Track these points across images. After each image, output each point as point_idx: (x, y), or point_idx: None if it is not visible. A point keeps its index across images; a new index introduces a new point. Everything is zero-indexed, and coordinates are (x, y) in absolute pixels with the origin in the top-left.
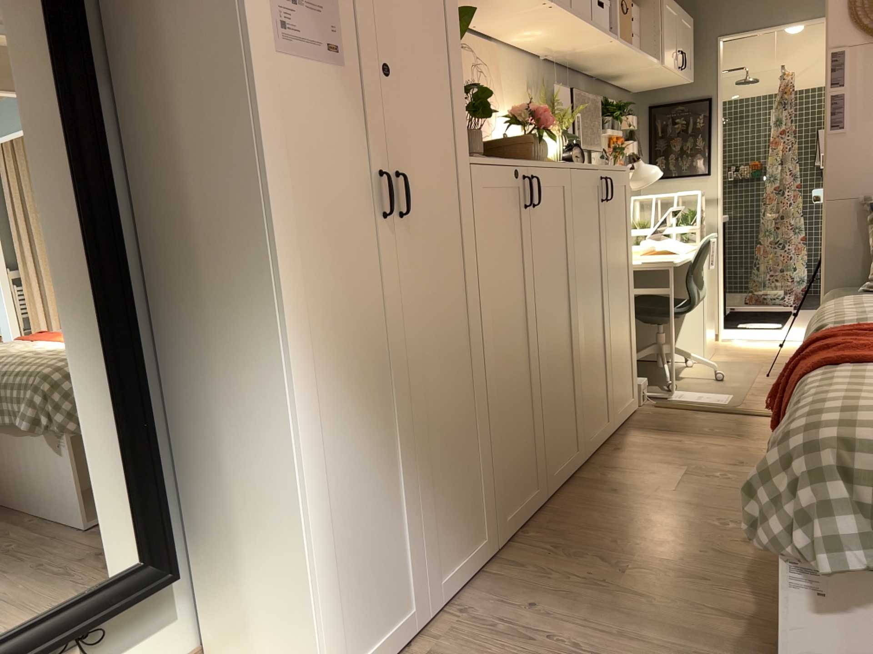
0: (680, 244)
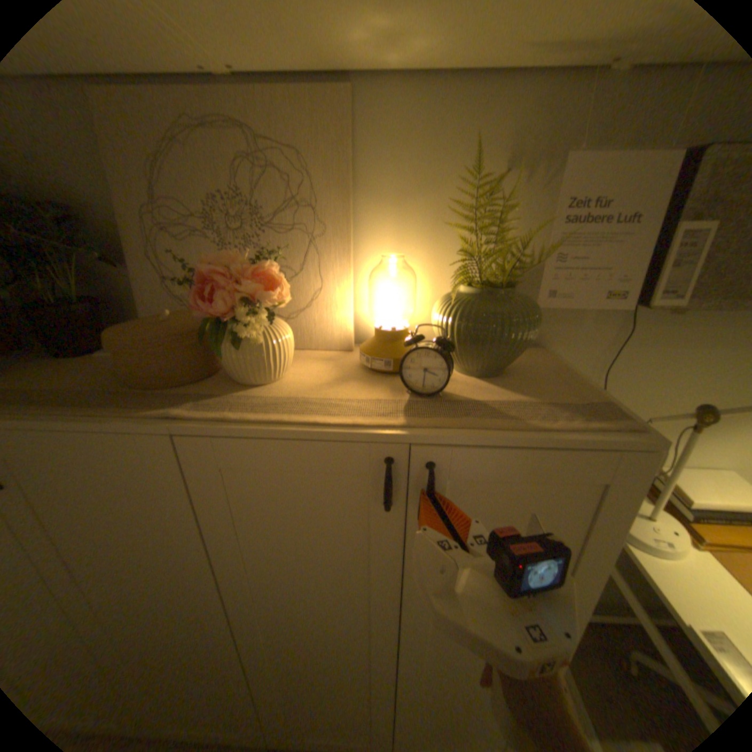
0: None
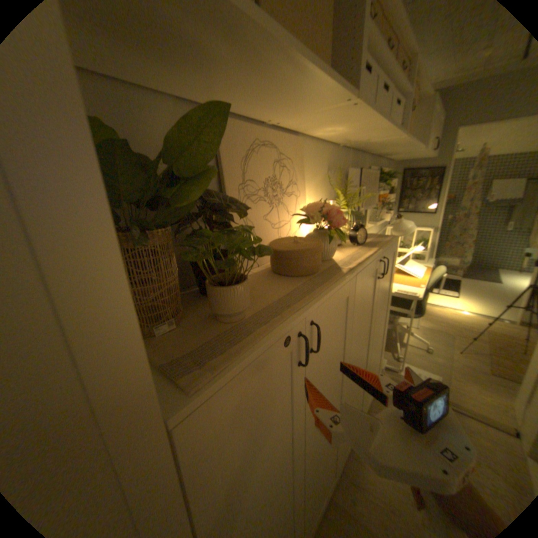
0: (418, 268)
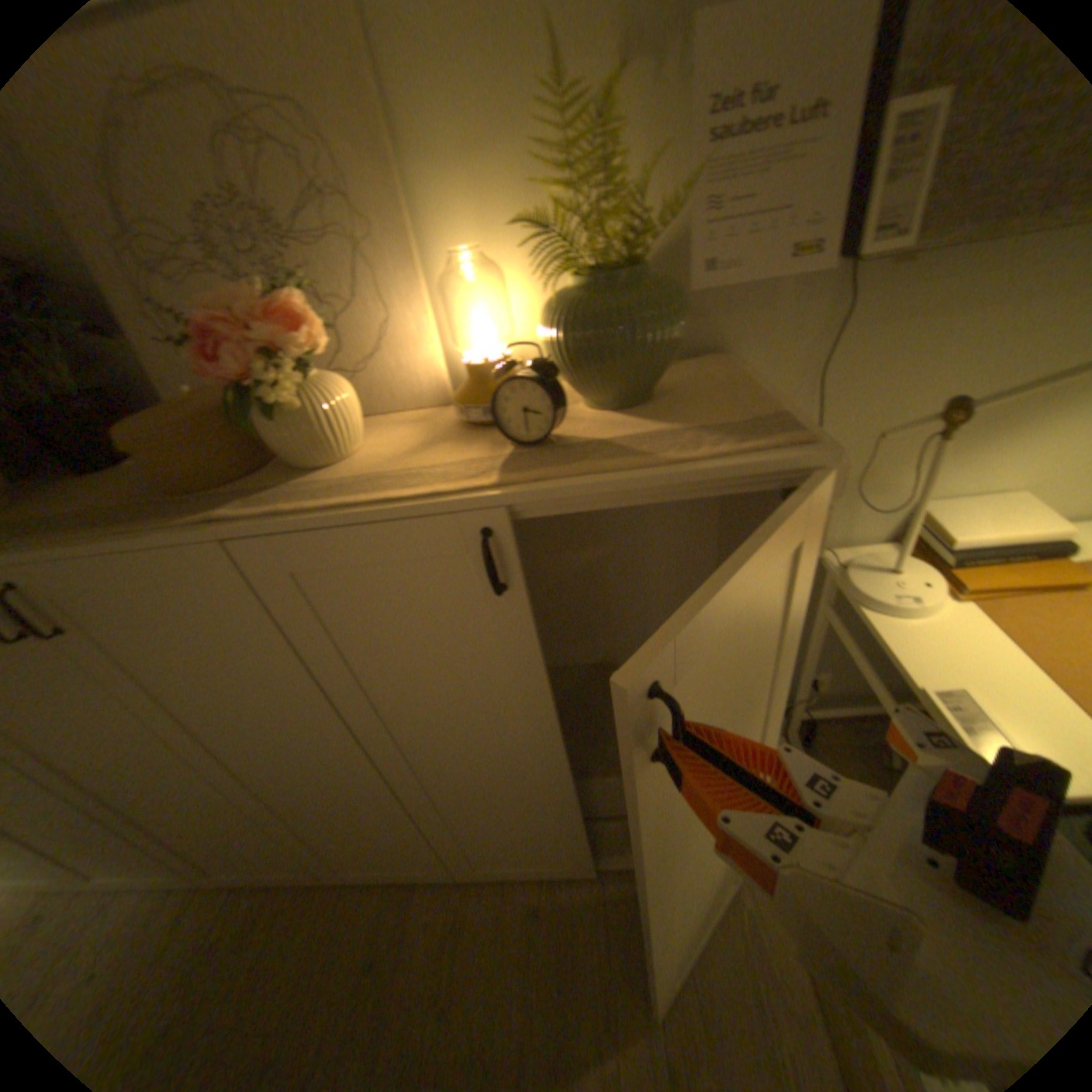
0: None
